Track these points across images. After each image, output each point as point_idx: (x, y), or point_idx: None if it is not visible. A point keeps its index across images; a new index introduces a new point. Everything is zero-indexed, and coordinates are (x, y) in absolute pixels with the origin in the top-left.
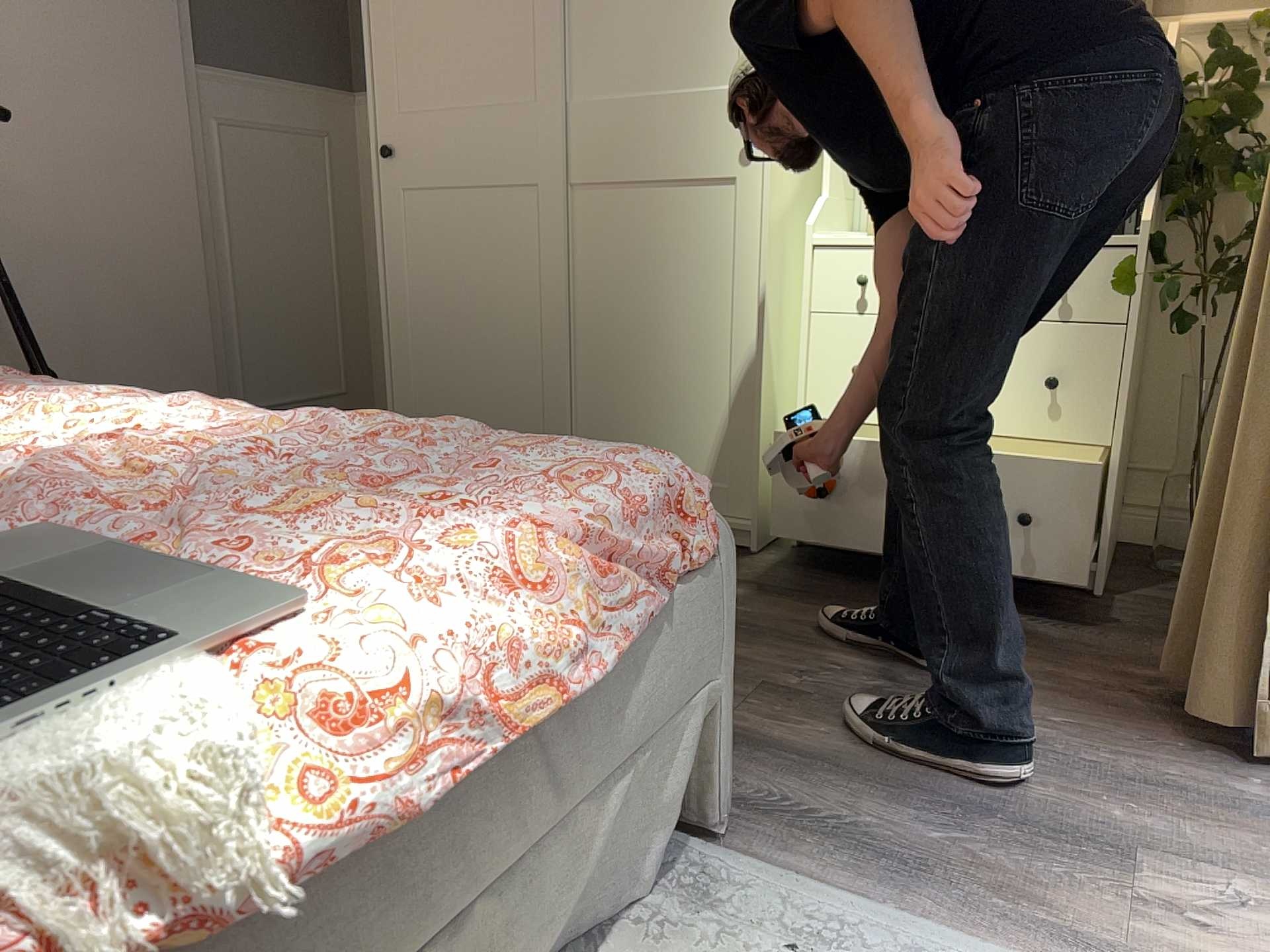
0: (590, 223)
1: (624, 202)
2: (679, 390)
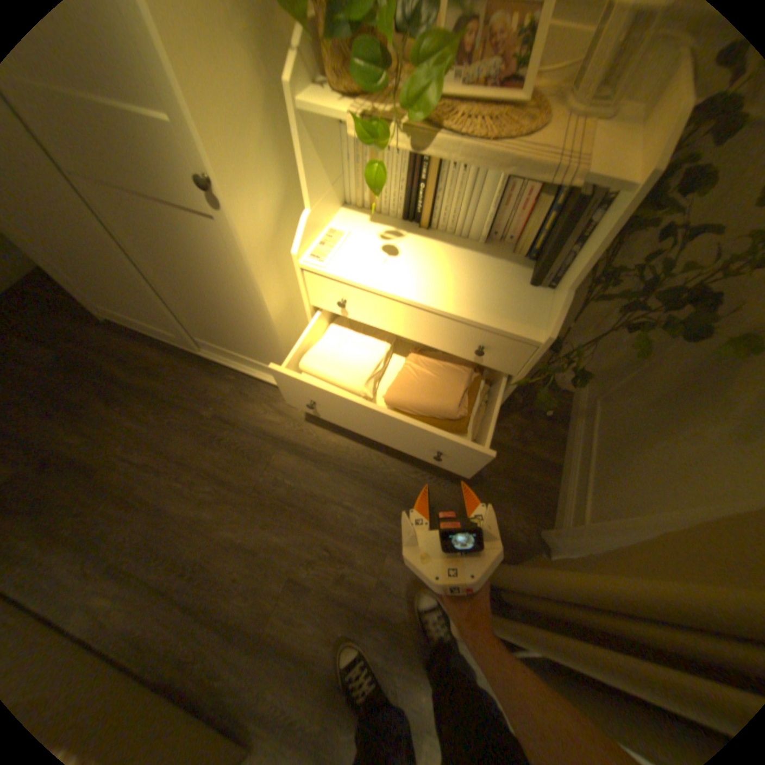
0: (111, 211)
1: (128, 203)
2: (238, 329)
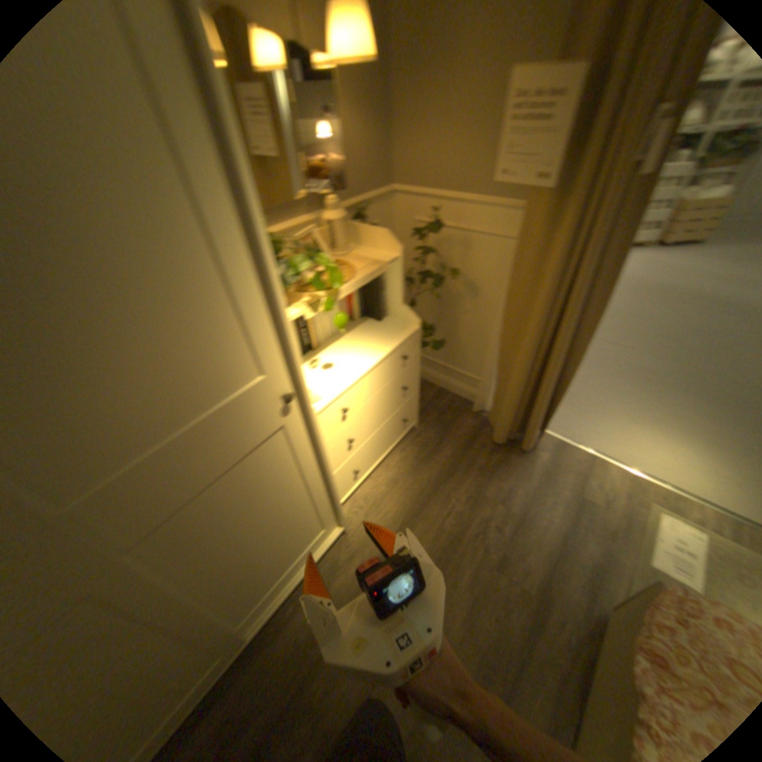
0: (172, 546)
1: (201, 506)
2: (289, 532)
